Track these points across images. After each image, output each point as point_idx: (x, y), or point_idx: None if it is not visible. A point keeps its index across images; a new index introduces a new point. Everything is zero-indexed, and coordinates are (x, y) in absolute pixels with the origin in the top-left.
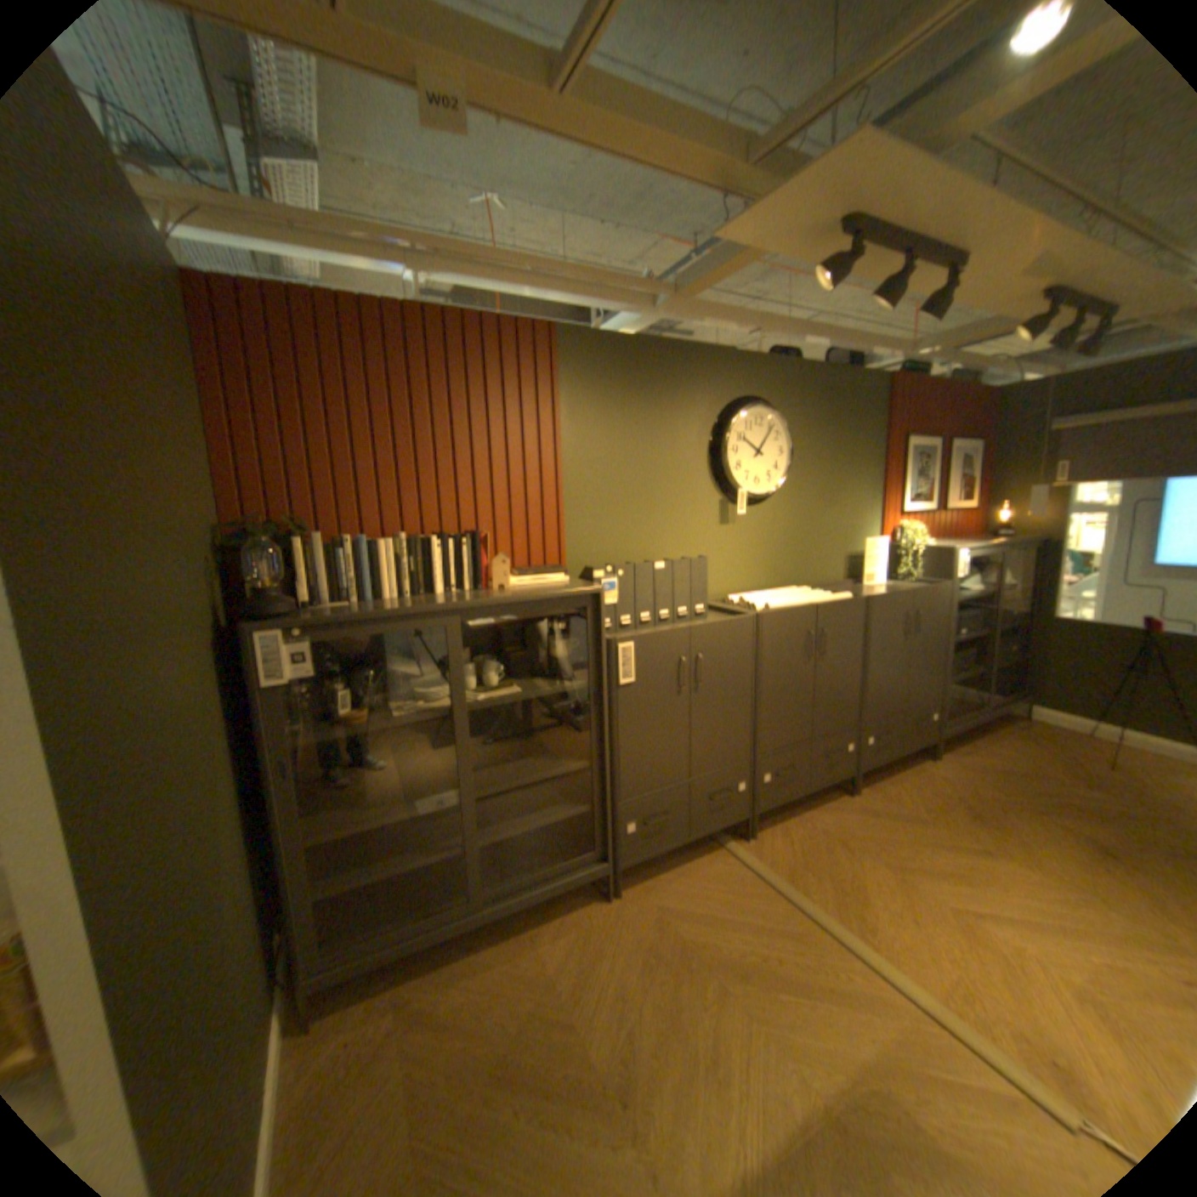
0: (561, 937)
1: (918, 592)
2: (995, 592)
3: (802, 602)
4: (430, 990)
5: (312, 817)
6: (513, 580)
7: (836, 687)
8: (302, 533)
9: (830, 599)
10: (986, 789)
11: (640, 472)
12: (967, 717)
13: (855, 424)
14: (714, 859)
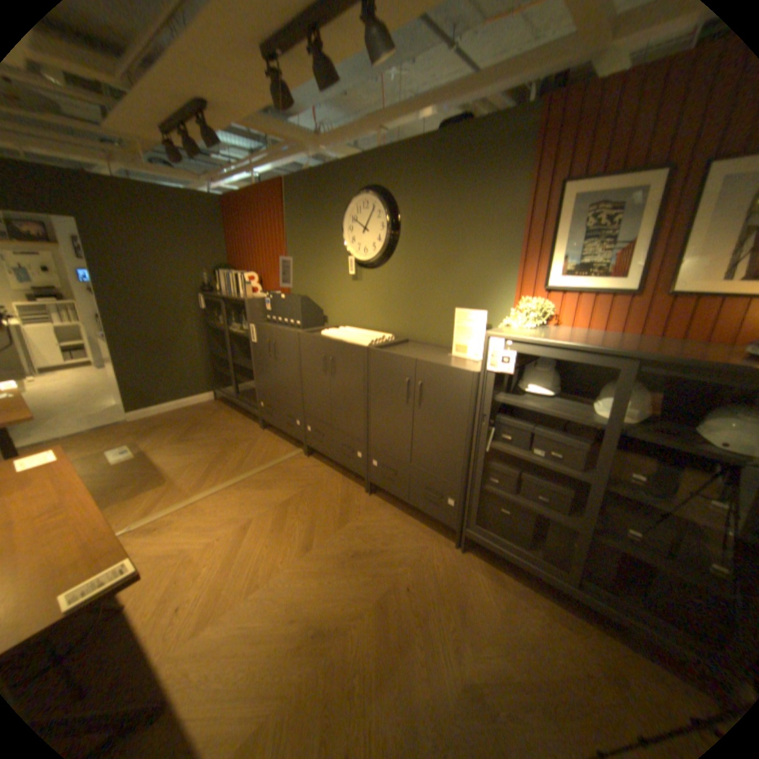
0: (244, 422)
1: (420, 362)
2: (605, 426)
3: (336, 336)
4: (226, 409)
5: (226, 350)
6: (258, 293)
7: (345, 402)
8: (219, 269)
9: (353, 341)
10: (418, 574)
11: (313, 246)
12: (511, 545)
13: (476, 184)
14: (291, 446)
